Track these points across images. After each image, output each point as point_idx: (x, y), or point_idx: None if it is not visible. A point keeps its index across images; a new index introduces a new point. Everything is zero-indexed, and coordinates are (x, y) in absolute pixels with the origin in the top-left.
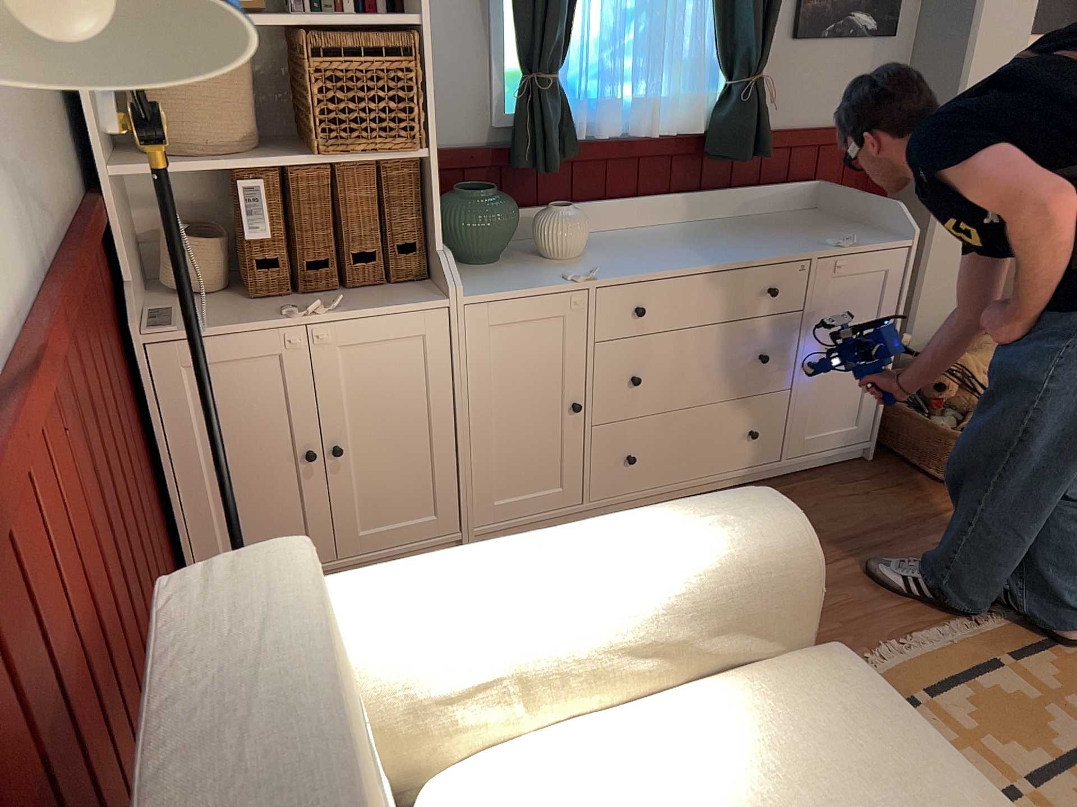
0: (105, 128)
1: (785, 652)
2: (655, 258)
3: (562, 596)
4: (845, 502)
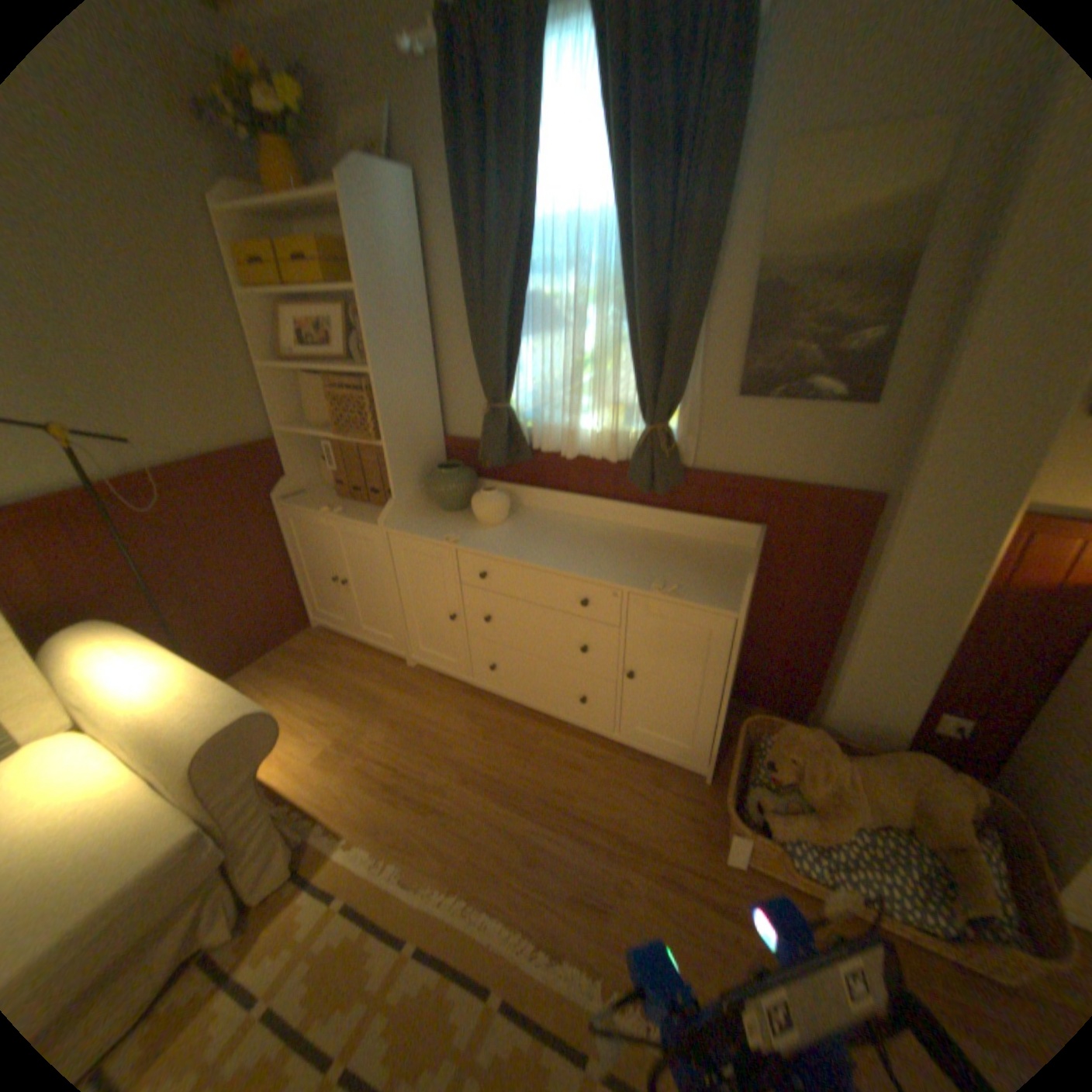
0: (292, 408)
1: (183, 807)
2: (522, 544)
3: (112, 694)
4: (628, 796)
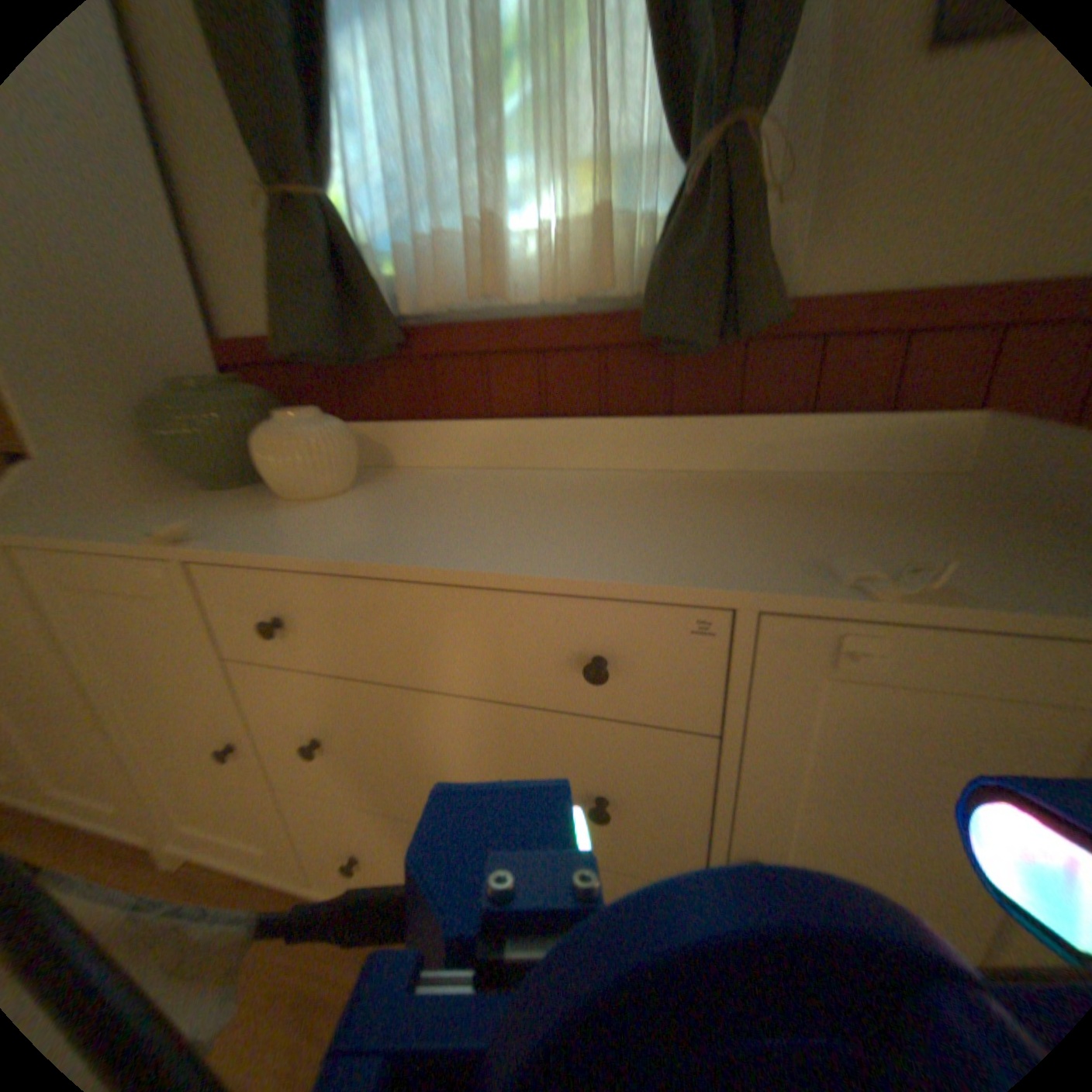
0: None
1: None
2: (392, 523)
3: None
4: None
